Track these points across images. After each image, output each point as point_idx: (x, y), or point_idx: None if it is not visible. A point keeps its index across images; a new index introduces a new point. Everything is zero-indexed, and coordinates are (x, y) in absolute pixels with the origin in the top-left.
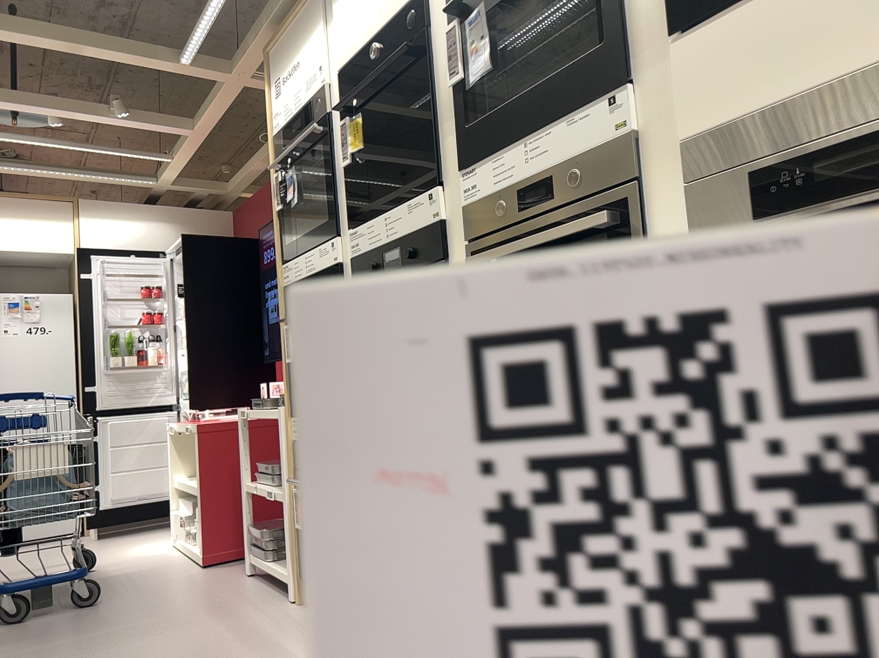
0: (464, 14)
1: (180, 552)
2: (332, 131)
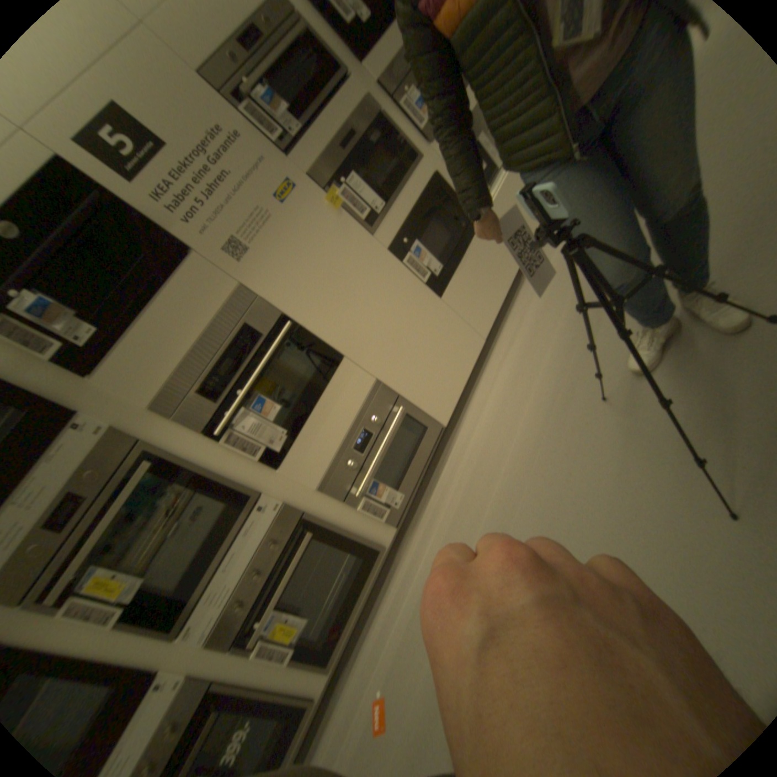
0: None
1: None
2: None
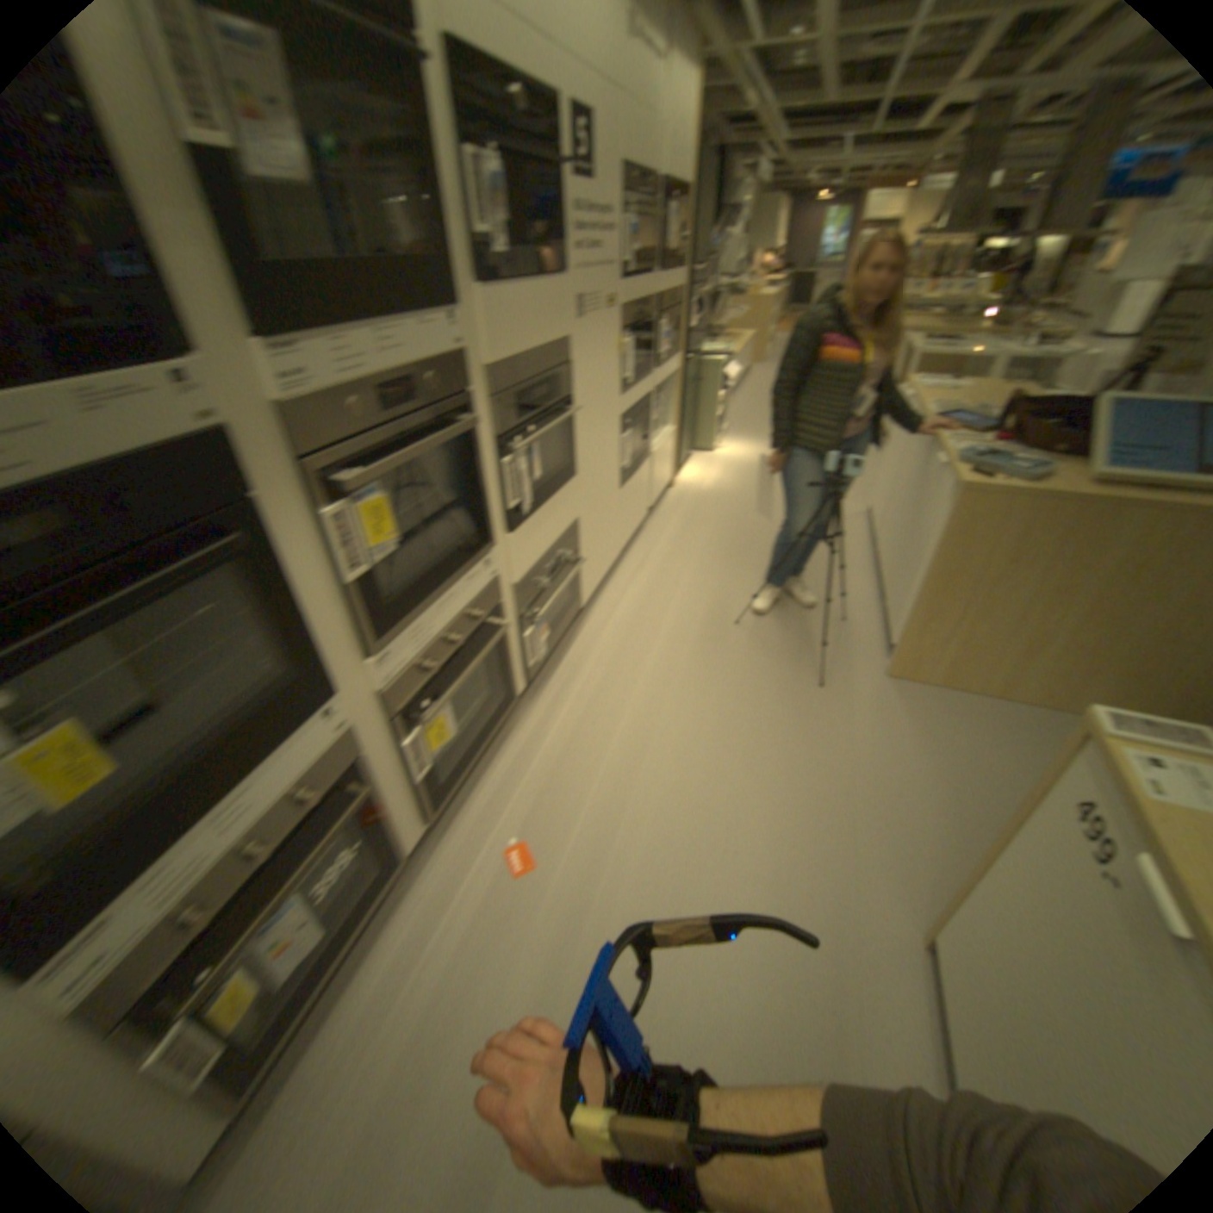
0: None
1: None
2: None
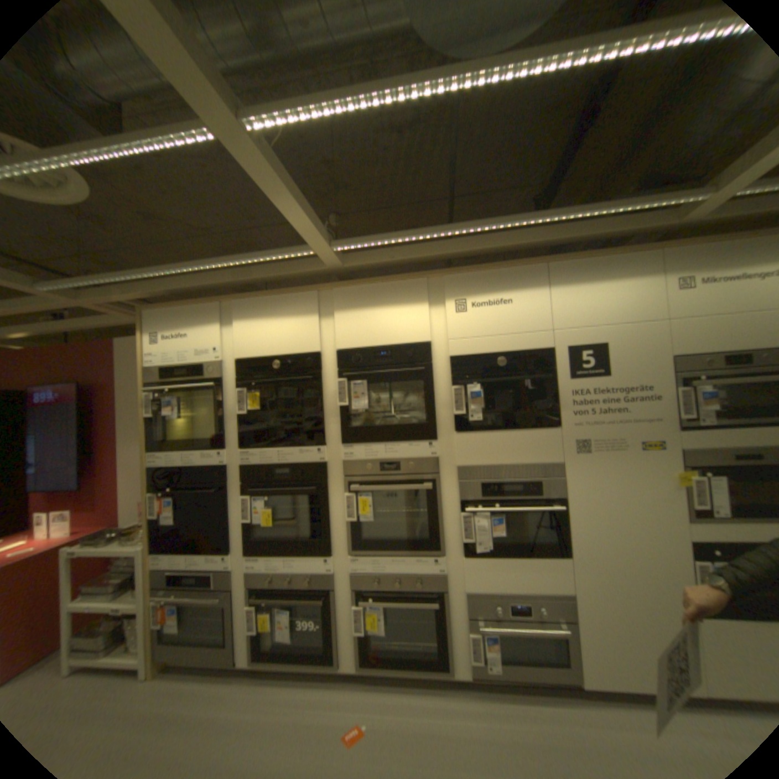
0: (350, 378)
1: None
2: (224, 390)
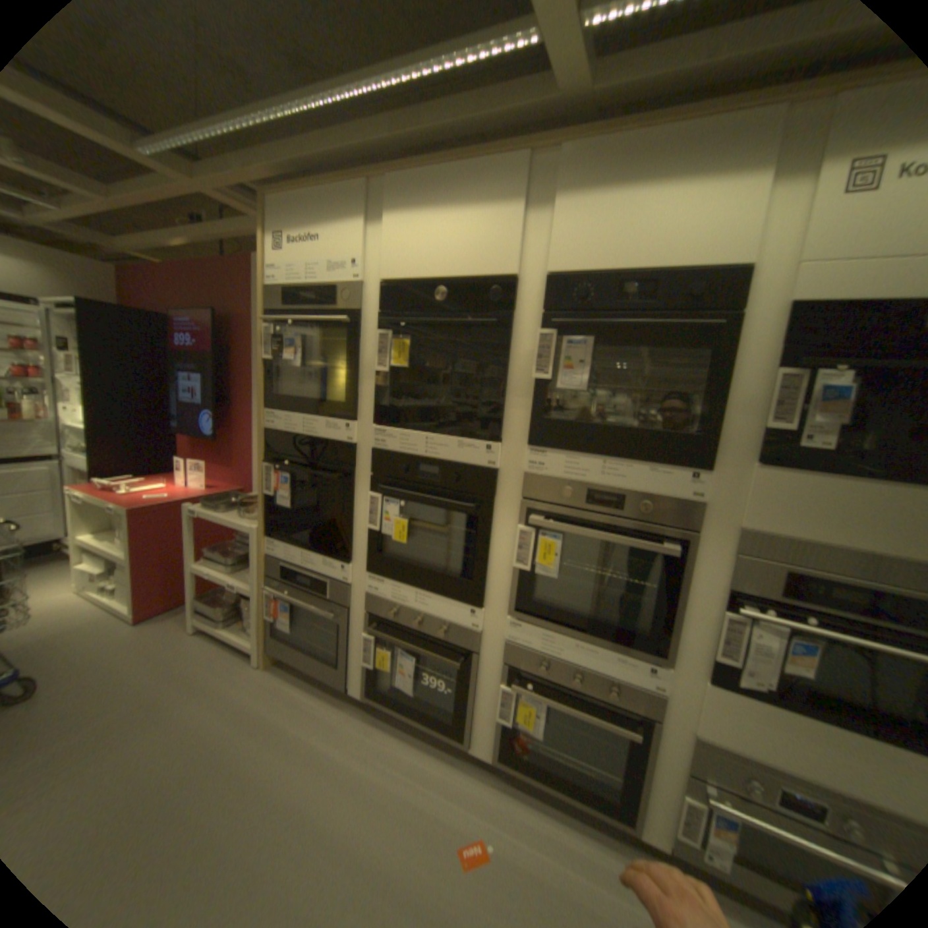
0: (562, 328)
1: (92, 607)
2: (362, 329)
